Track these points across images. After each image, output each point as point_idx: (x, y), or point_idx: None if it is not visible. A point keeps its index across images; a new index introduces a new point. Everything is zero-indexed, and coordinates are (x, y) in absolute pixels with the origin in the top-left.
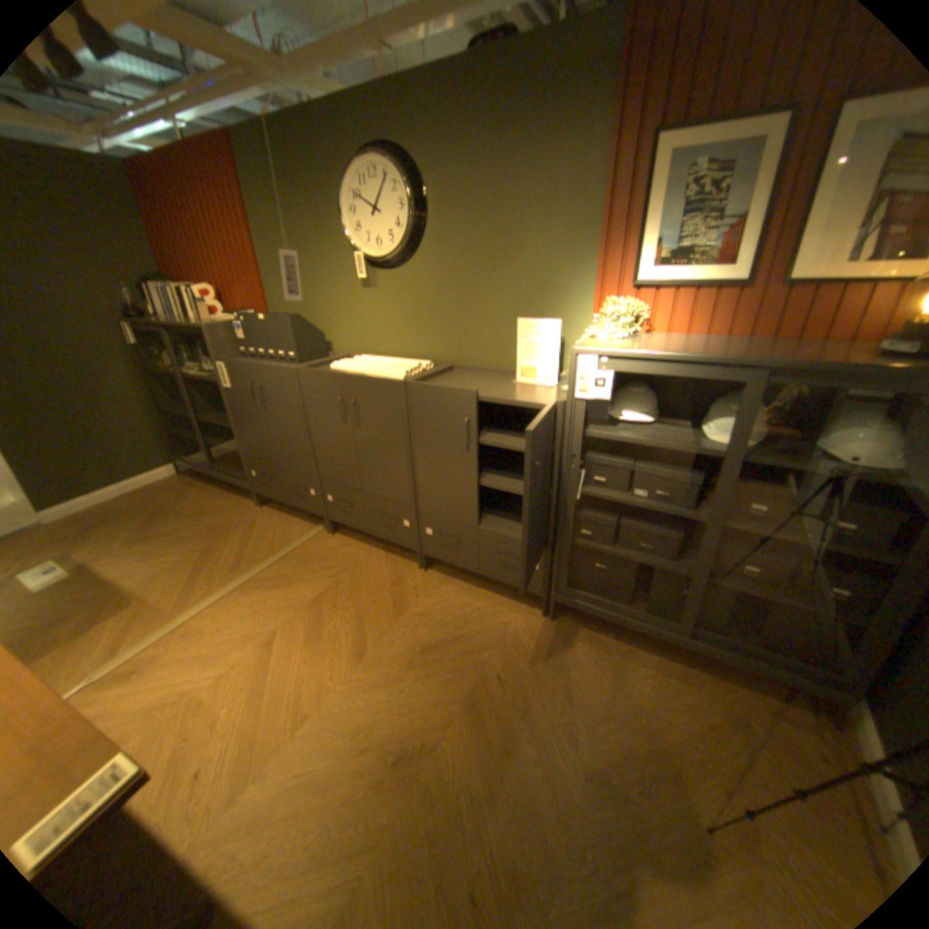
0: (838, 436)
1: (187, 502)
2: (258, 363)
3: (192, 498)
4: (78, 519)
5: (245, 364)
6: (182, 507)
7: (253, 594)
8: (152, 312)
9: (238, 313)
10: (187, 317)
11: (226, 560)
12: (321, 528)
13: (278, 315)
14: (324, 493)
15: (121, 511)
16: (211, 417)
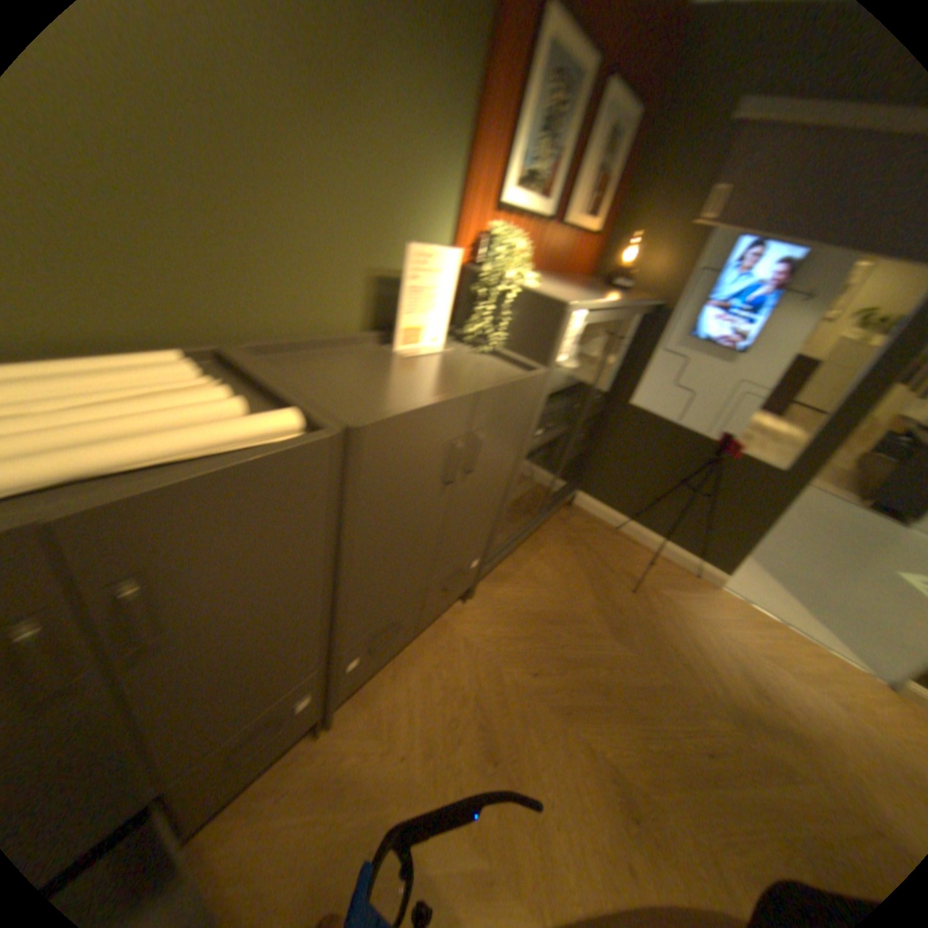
0: (592, 343)
1: None
2: None
3: None
4: None
5: None
6: None
7: None
8: None
9: None
10: None
11: None
12: None
13: None
14: None
15: None
16: None
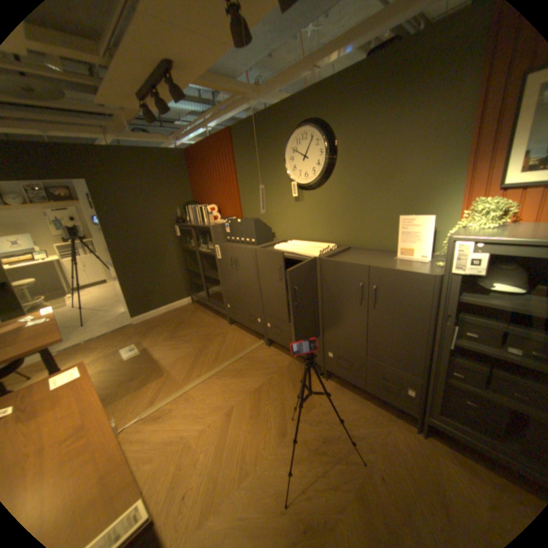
0: None
1: (195, 319)
2: (235, 246)
3: (198, 317)
4: (147, 324)
5: (229, 247)
6: (192, 322)
7: (223, 380)
8: (188, 221)
9: (227, 219)
10: (204, 222)
11: (211, 356)
12: (263, 342)
13: (247, 220)
14: (266, 322)
15: (165, 321)
16: (210, 274)
